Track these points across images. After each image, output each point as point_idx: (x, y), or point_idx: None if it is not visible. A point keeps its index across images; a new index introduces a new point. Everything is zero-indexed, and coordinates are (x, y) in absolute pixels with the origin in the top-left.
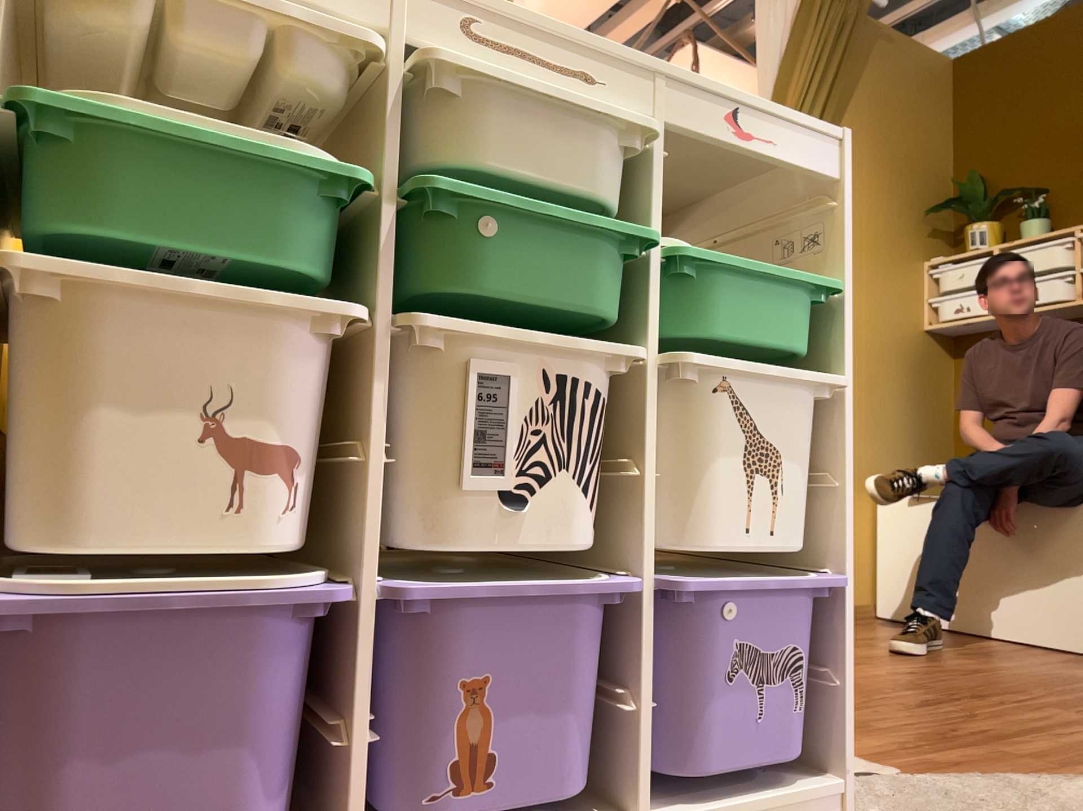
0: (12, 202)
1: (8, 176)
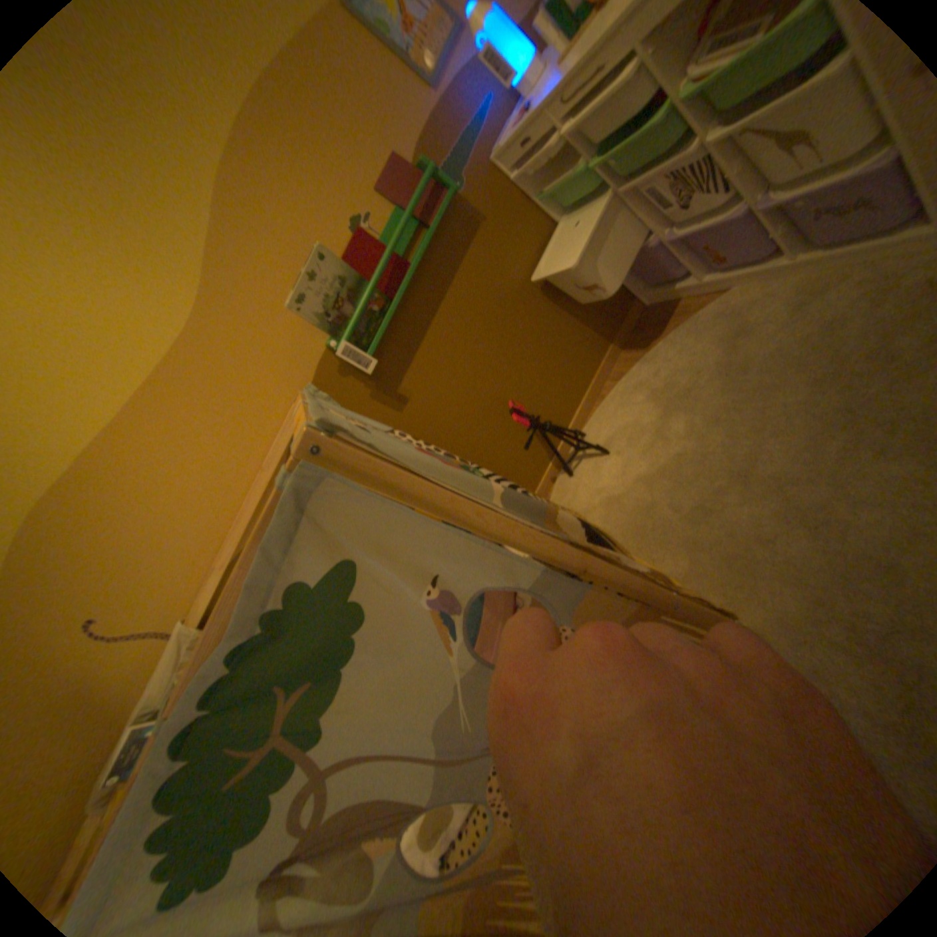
0: (555, 198)
1: (549, 205)
